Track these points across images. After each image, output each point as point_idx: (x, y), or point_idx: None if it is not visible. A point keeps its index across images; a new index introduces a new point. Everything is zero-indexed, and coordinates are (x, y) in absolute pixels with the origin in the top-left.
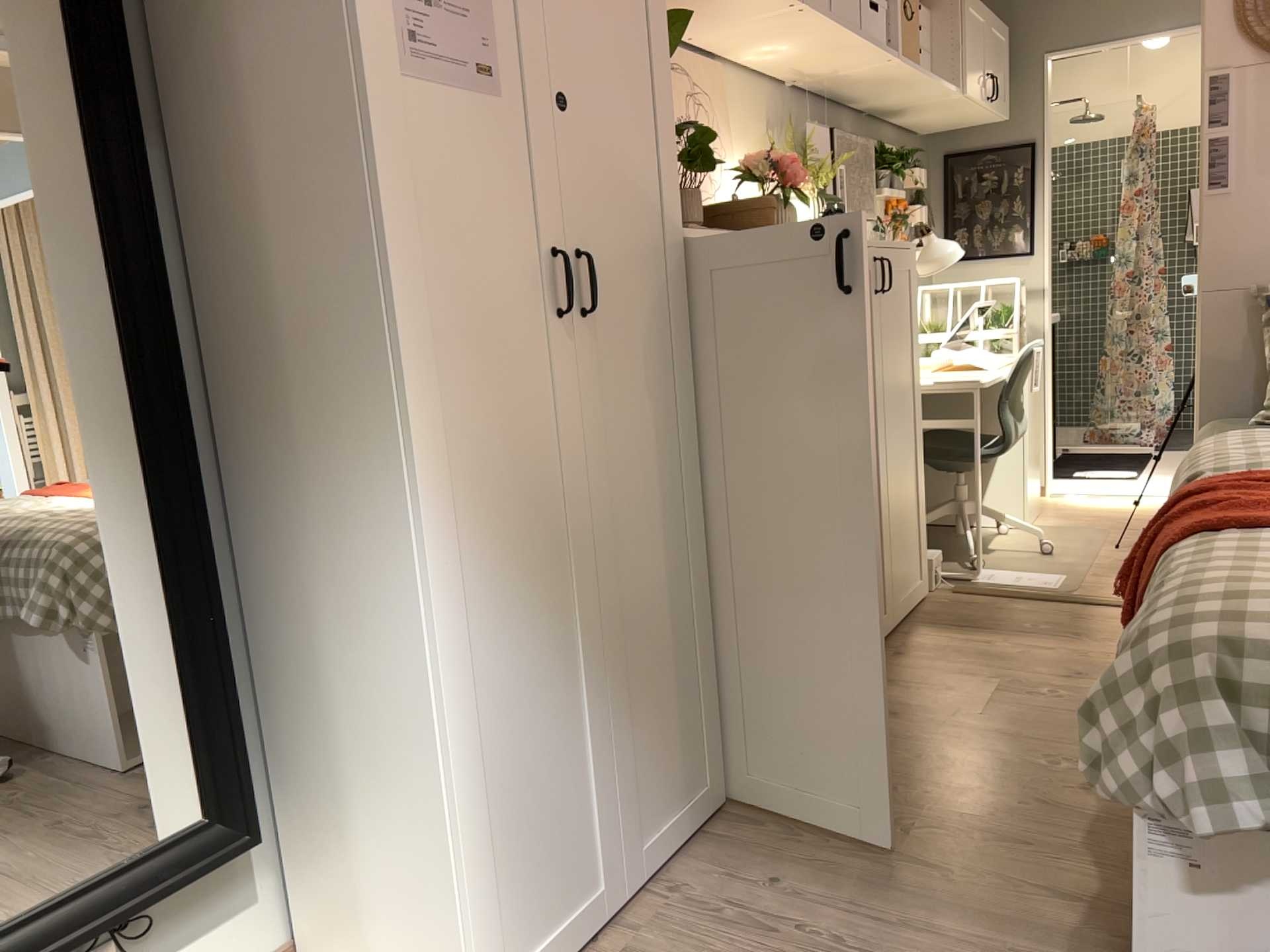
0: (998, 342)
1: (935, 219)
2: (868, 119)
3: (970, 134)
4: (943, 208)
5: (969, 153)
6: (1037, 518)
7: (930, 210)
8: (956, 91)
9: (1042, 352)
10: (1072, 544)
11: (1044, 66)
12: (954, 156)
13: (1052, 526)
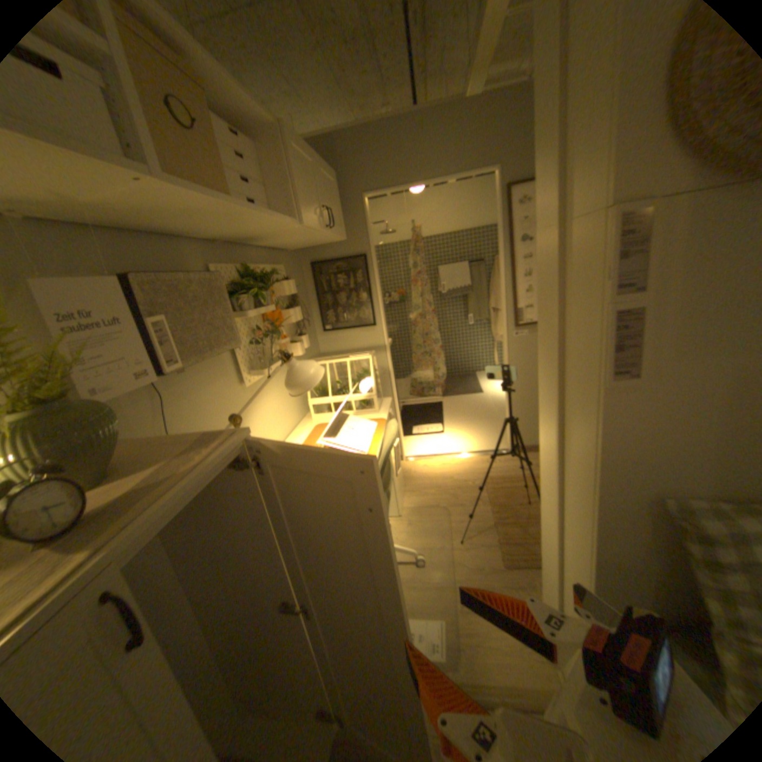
0: (366, 398)
1: (316, 305)
2: (233, 244)
3: (328, 248)
4: (319, 297)
5: (329, 260)
6: (406, 500)
7: (311, 299)
8: (297, 220)
9: (391, 383)
10: (435, 545)
11: (367, 200)
12: (320, 262)
13: (416, 512)
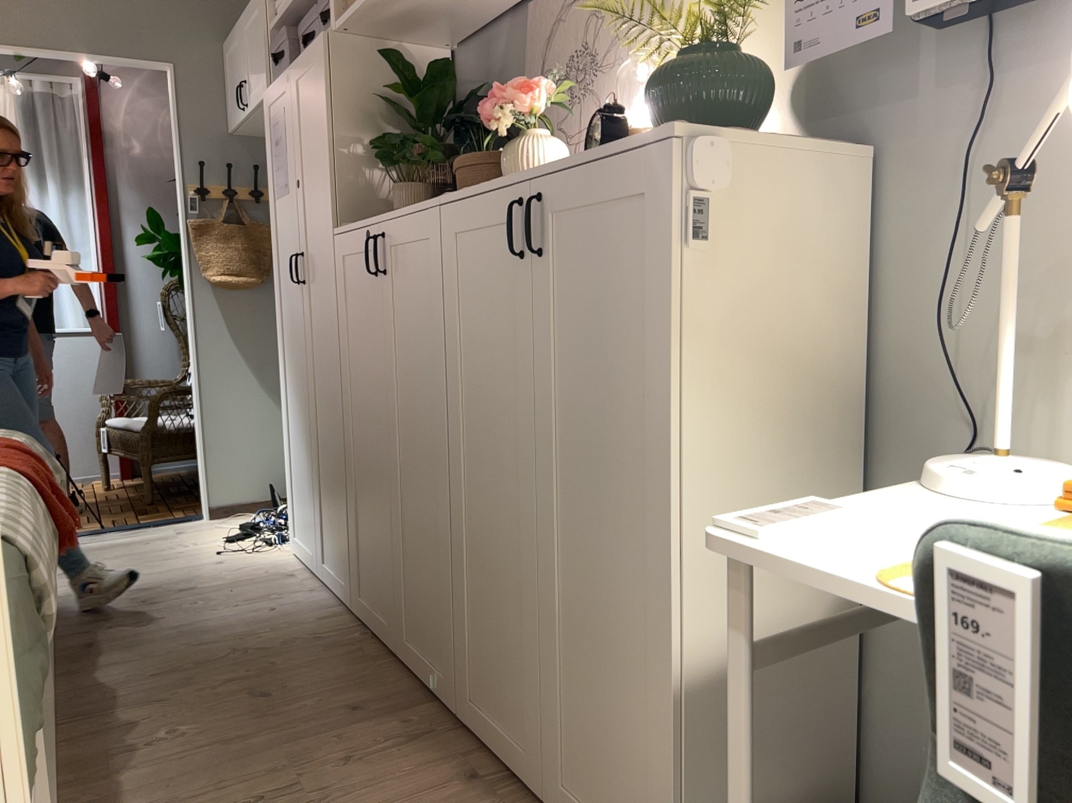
0: None
1: None
2: None
3: None
4: None
5: None
6: None
7: None
8: None
9: None
10: None
11: None
12: None
13: None
